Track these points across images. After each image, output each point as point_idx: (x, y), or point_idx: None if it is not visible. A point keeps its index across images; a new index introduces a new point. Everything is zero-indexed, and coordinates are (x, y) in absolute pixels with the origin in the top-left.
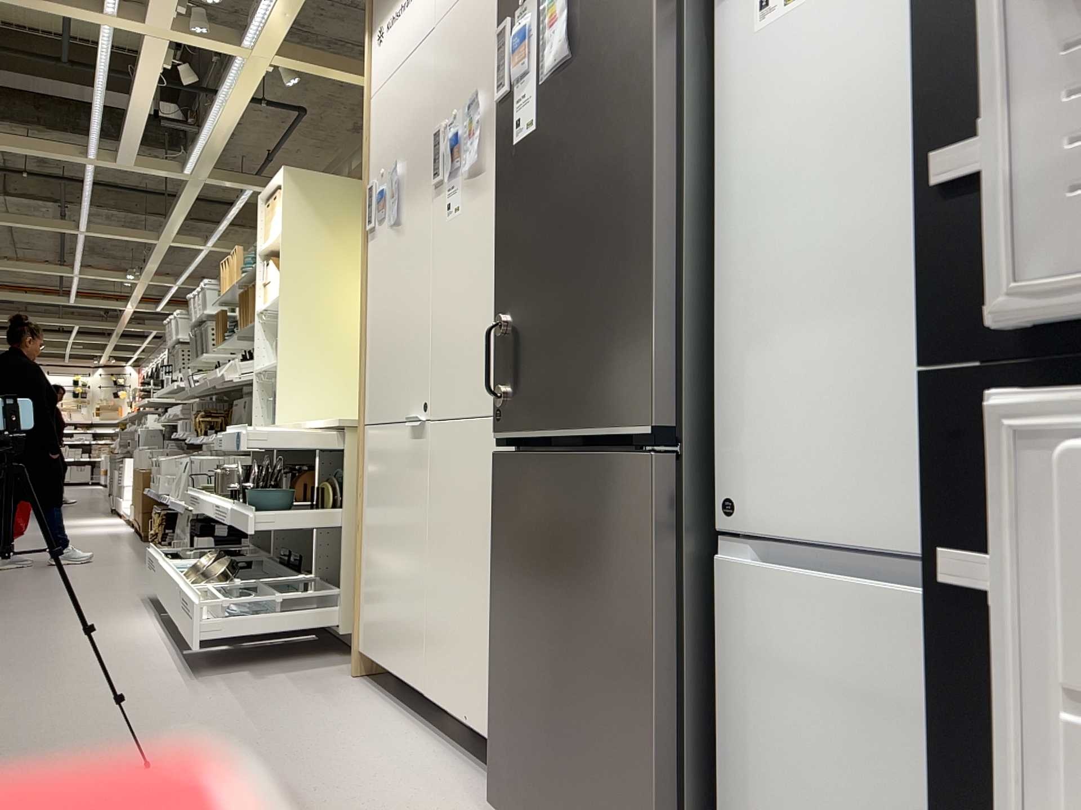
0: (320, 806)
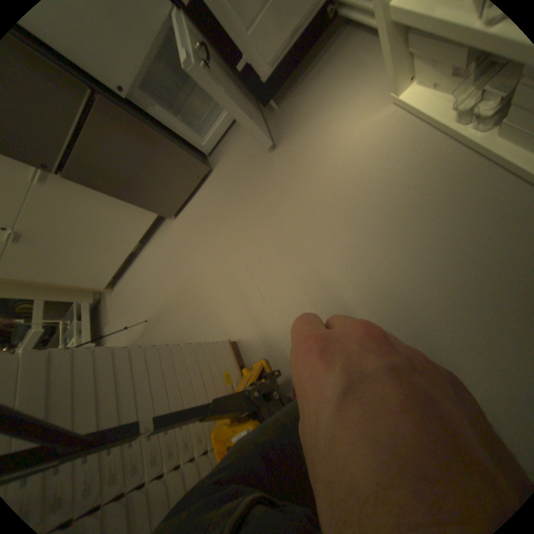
0: (165, 263)
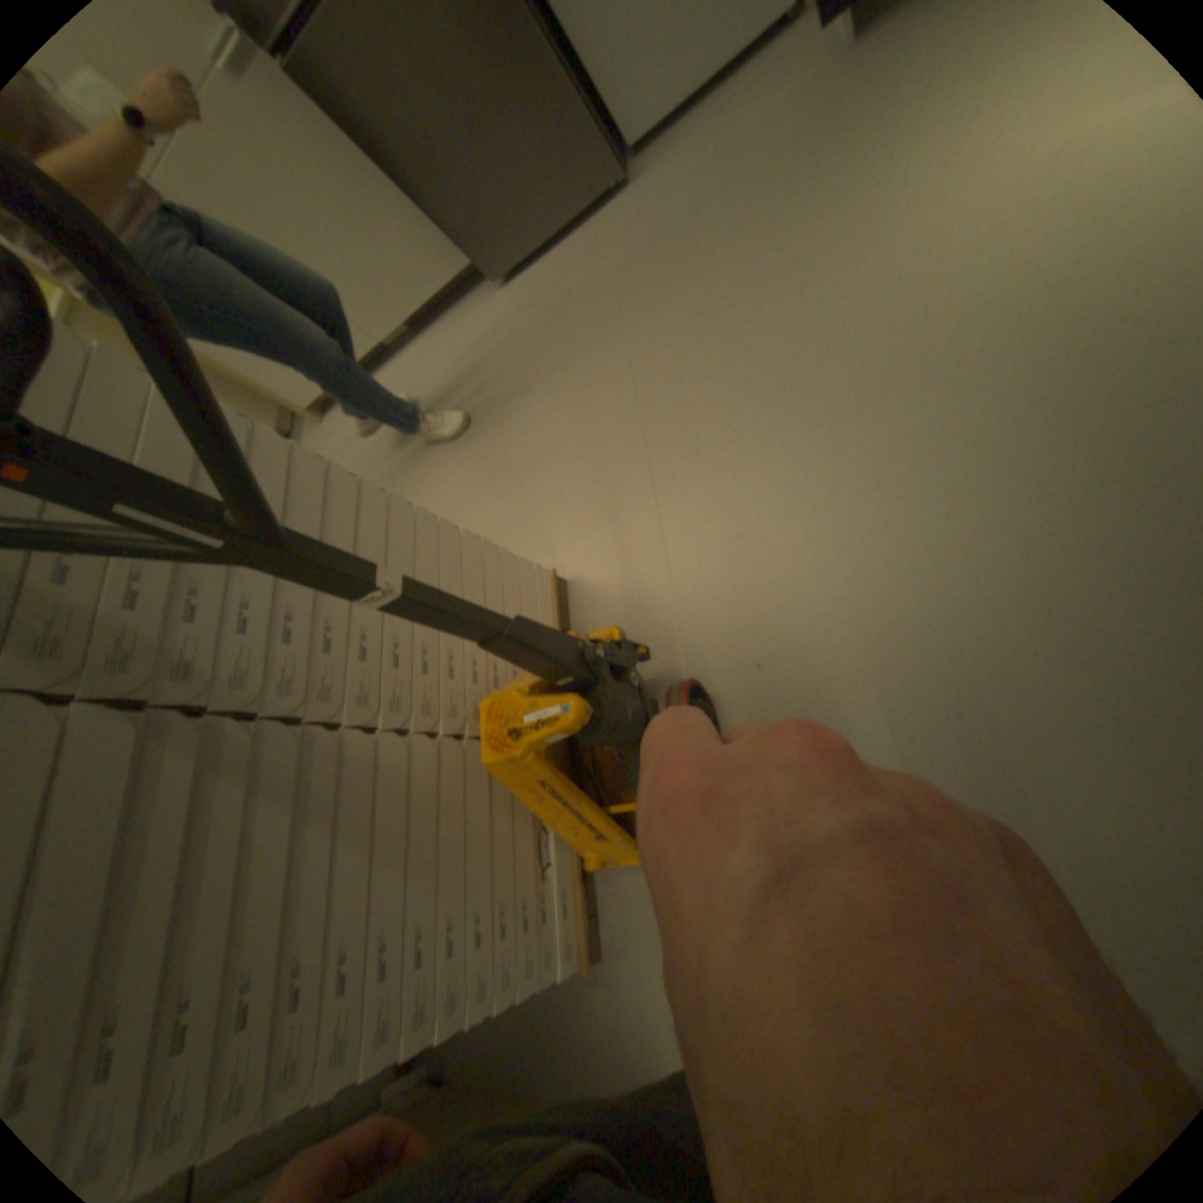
0: (452, 384)
